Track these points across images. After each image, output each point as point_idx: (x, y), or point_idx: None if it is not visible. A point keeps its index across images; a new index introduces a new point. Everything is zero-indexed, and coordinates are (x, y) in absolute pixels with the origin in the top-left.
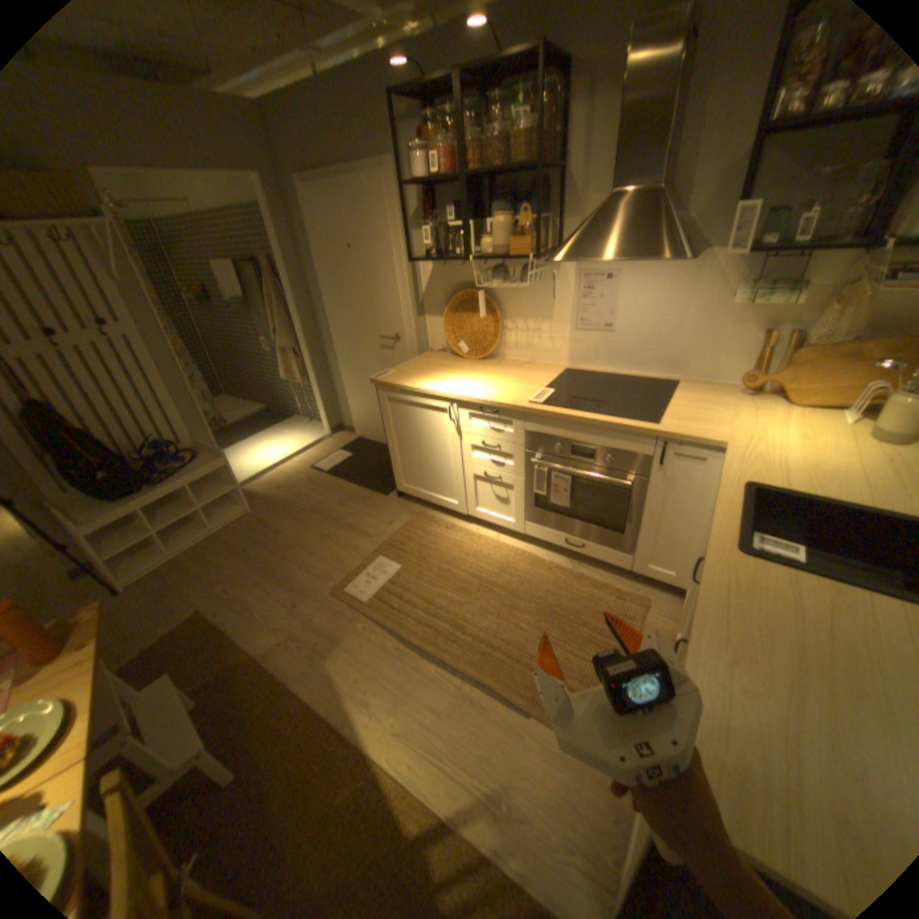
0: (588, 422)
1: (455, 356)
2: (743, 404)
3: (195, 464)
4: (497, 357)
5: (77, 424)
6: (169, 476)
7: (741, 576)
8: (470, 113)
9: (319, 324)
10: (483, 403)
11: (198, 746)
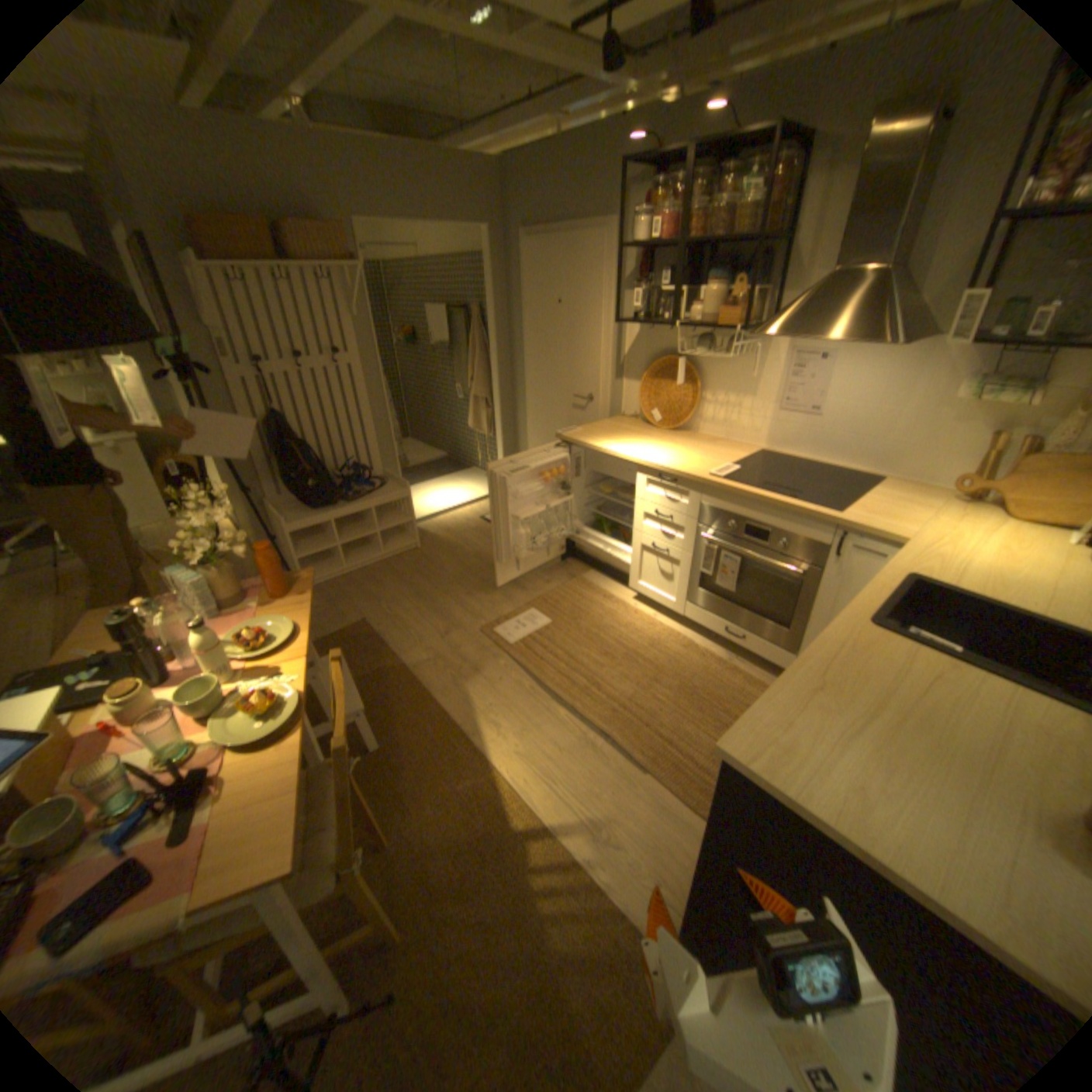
0: (766, 501)
1: (646, 423)
2: (950, 509)
3: (383, 491)
4: (690, 430)
5: (299, 437)
6: (360, 497)
7: (862, 640)
8: (702, 181)
9: (515, 377)
10: (662, 470)
11: (360, 707)
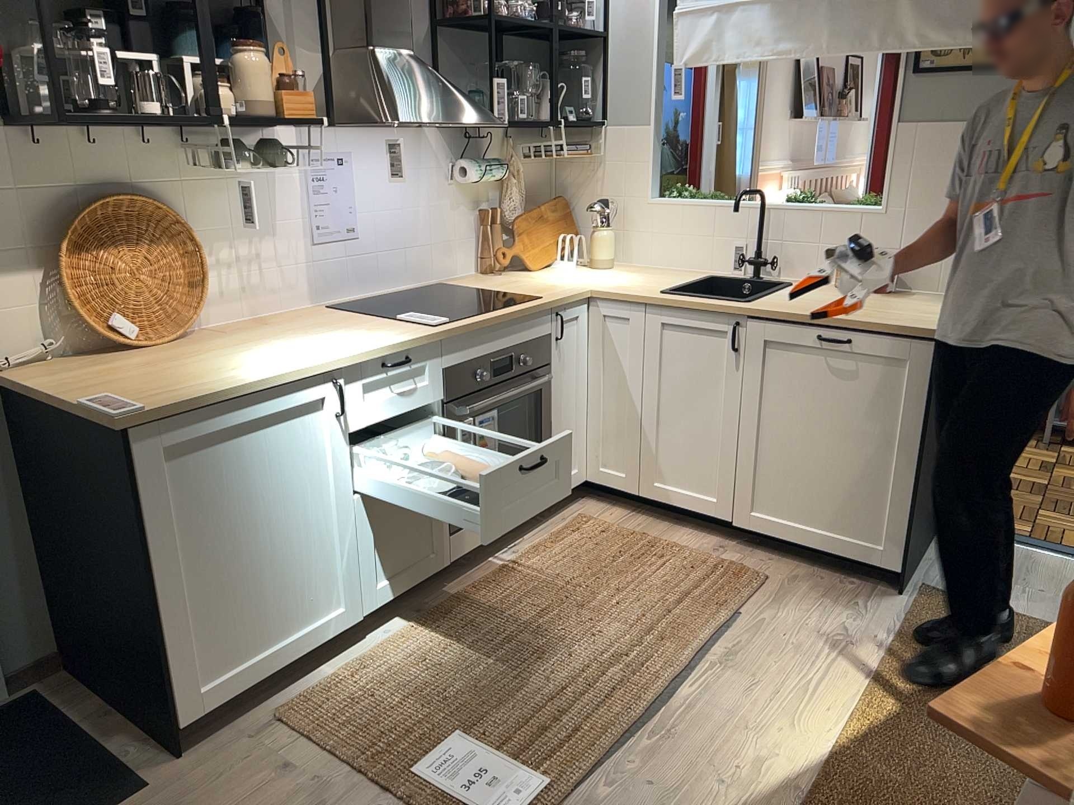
0: (508, 316)
1: (99, 355)
2: (516, 278)
3: None
4: (190, 330)
5: None
6: None
7: (773, 305)
8: None
9: None
10: (393, 349)
11: None
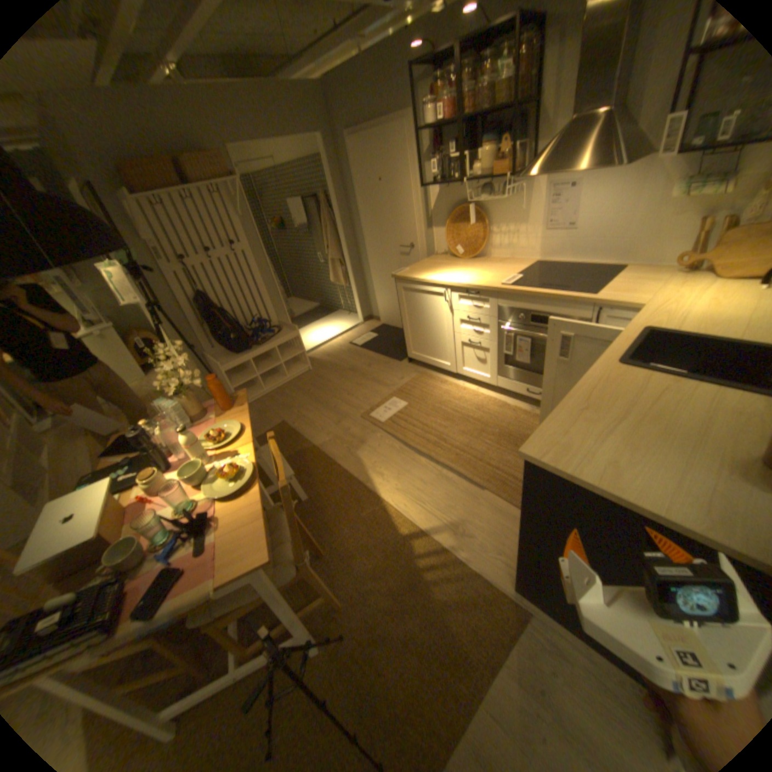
0: (542, 295)
1: (453, 257)
2: (675, 279)
3: (280, 334)
4: (485, 256)
5: (218, 306)
6: (266, 341)
7: (613, 374)
8: (469, 69)
9: (357, 240)
10: (468, 286)
11: (291, 473)
